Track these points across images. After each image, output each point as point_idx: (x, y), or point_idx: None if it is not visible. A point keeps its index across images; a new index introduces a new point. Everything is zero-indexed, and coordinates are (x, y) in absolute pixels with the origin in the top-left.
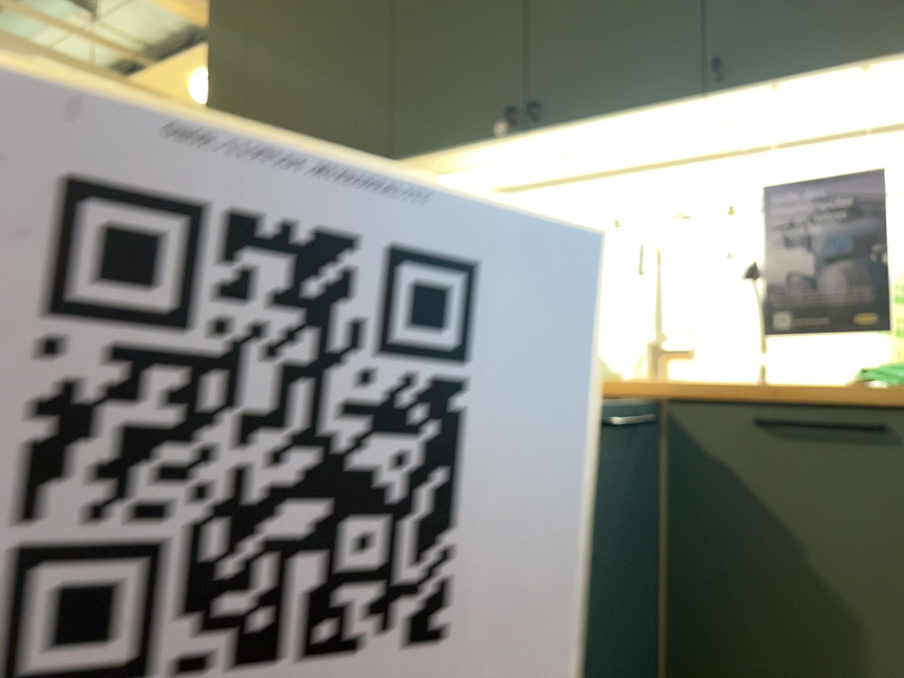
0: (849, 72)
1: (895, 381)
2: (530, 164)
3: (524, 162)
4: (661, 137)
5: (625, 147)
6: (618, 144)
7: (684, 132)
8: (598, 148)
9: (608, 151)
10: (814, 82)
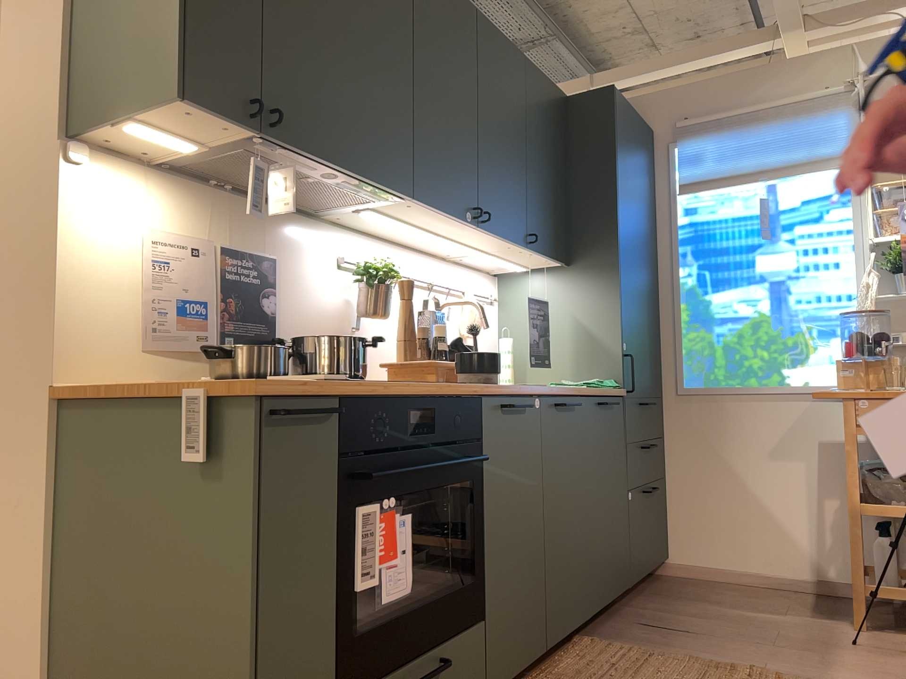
0: (546, 258)
1: (607, 387)
2: (421, 230)
3: (423, 227)
4: (474, 246)
5: (459, 243)
6: (460, 241)
7: (480, 248)
8: (453, 239)
9: (452, 241)
10: (537, 256)
